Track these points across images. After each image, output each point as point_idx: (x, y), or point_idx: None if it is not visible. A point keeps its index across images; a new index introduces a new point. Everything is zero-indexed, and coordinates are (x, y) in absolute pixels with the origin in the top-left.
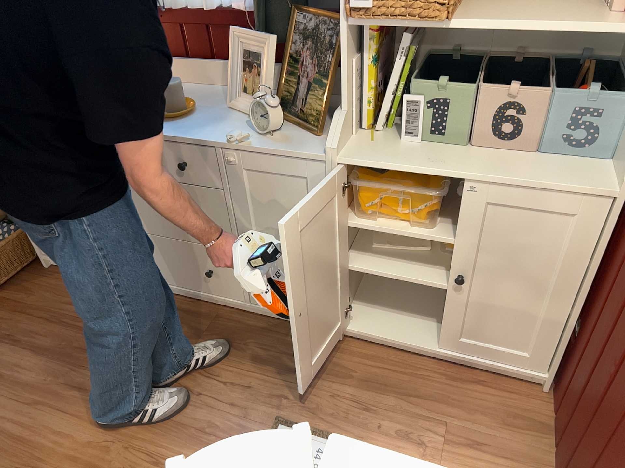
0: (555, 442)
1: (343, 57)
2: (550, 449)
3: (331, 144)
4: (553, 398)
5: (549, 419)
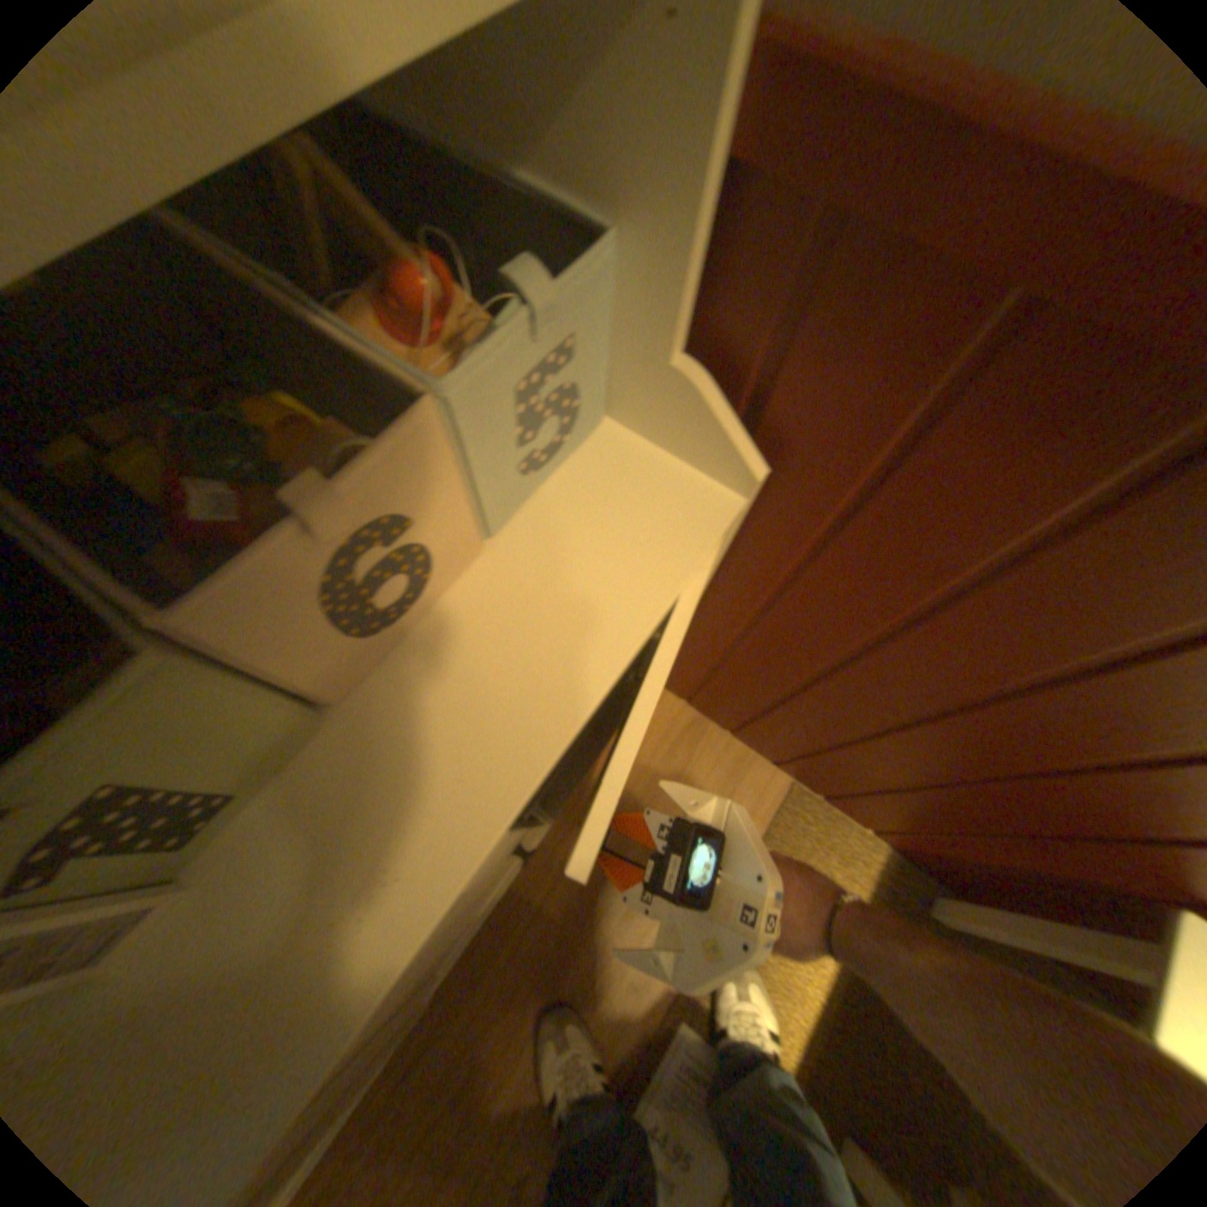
0: (740, 735)
1: None
2: (734, 739)
3: None
4: (680, 693)
5: (695, 712)
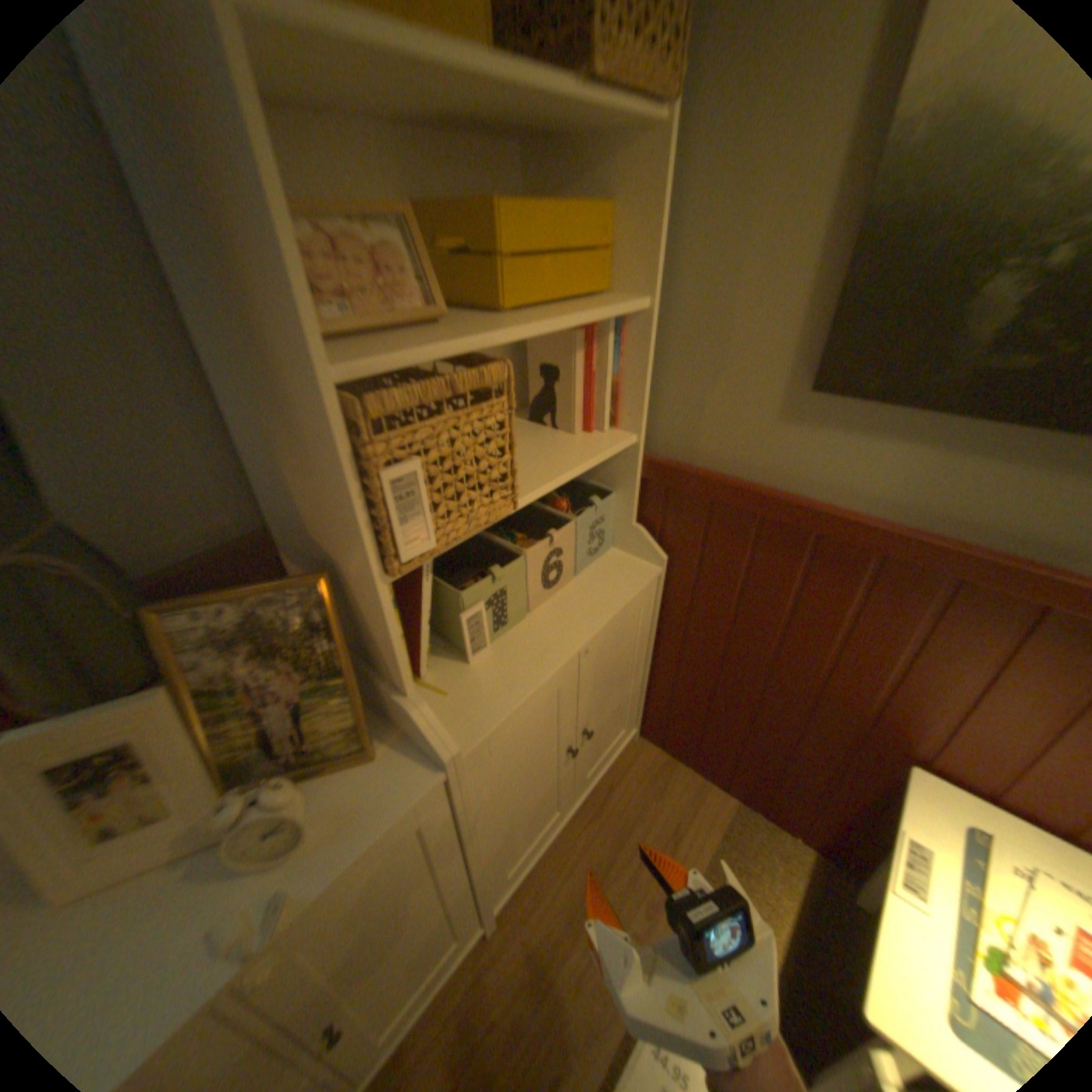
0: (698, 766)
1: (387, 626)
2: (695, 774)
3: (443, 750)
4: (656, 740)
5: (667, 756)
